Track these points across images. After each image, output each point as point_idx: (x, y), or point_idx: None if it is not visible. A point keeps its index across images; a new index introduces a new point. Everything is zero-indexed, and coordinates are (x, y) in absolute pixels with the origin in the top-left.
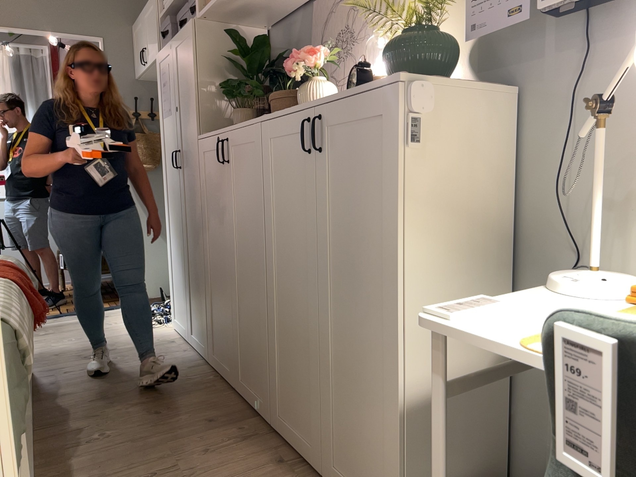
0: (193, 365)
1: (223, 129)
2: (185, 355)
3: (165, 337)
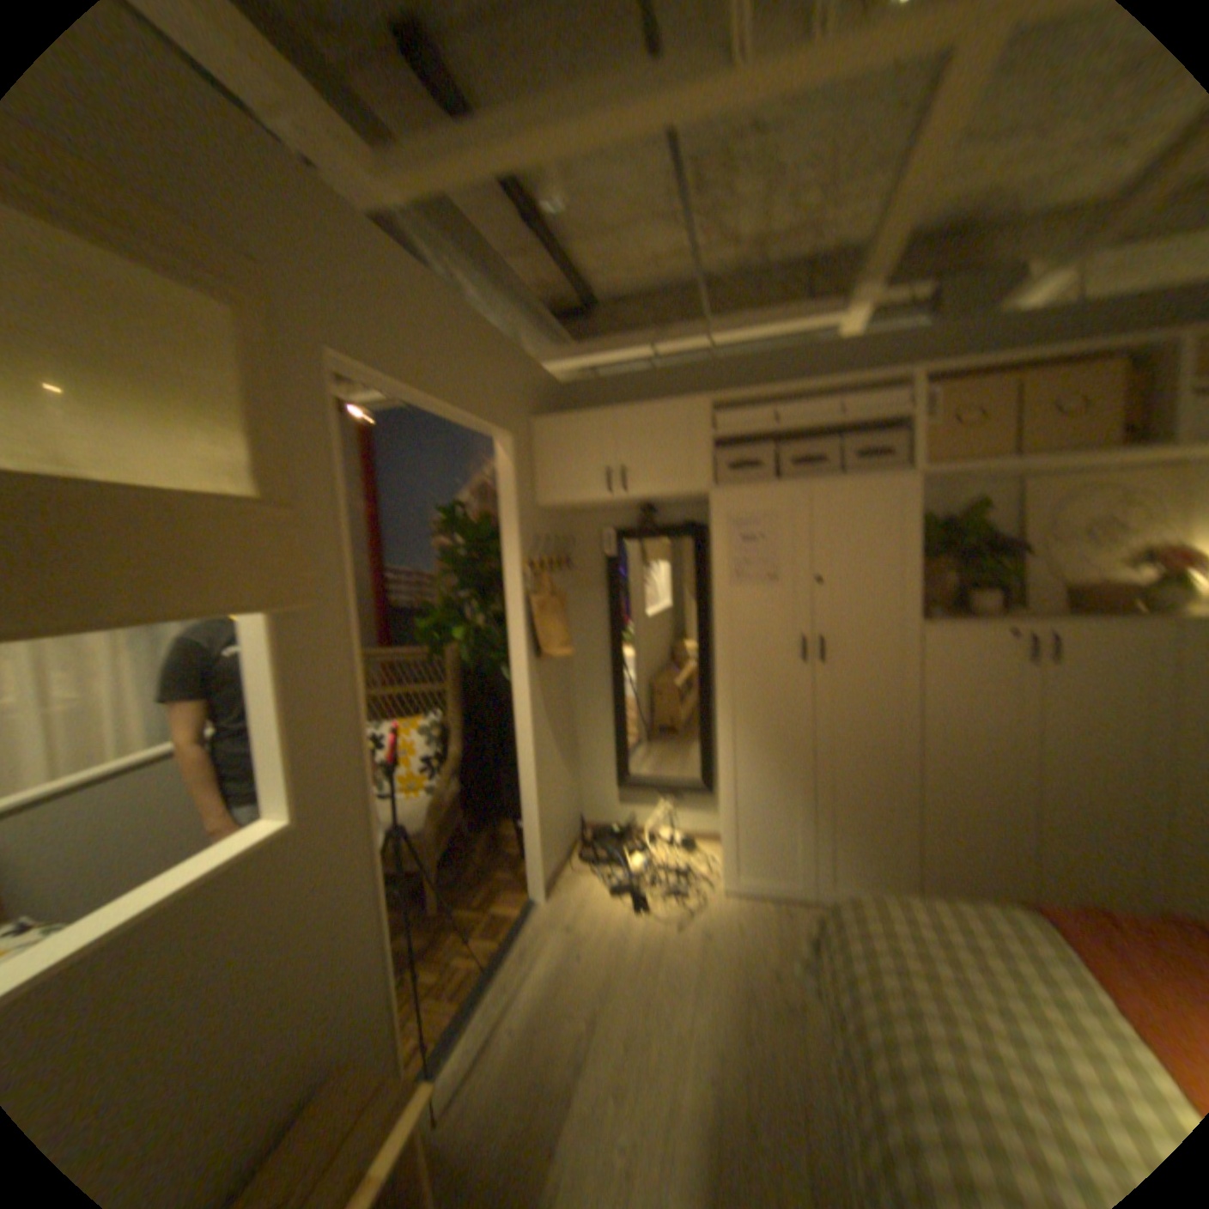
0: None
1: (1024, 621)
2: None
3: (757, 912)
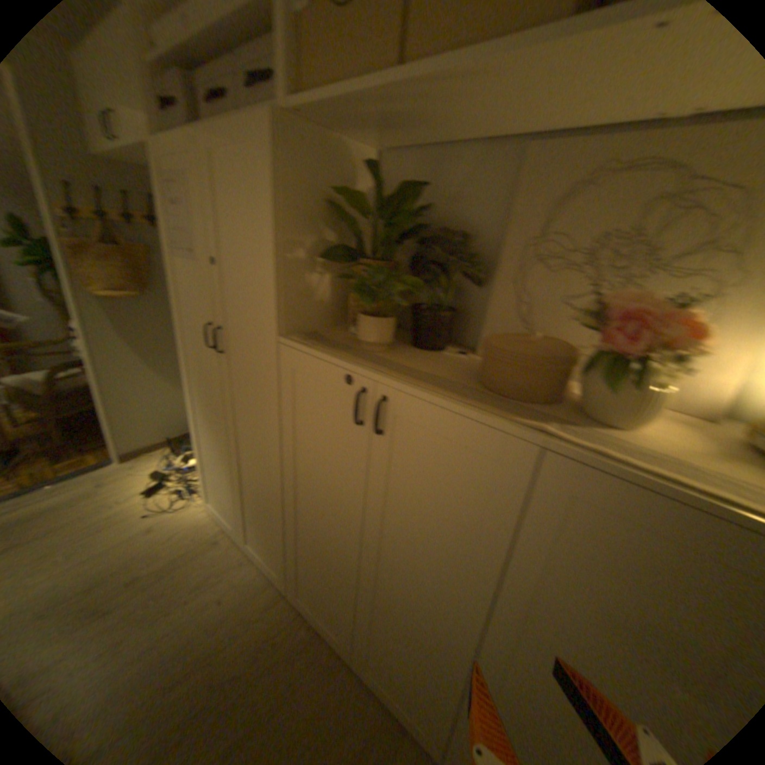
0: (264, 602)
1: (363, 365)
2: (243, 576)
3: (200, 532)
